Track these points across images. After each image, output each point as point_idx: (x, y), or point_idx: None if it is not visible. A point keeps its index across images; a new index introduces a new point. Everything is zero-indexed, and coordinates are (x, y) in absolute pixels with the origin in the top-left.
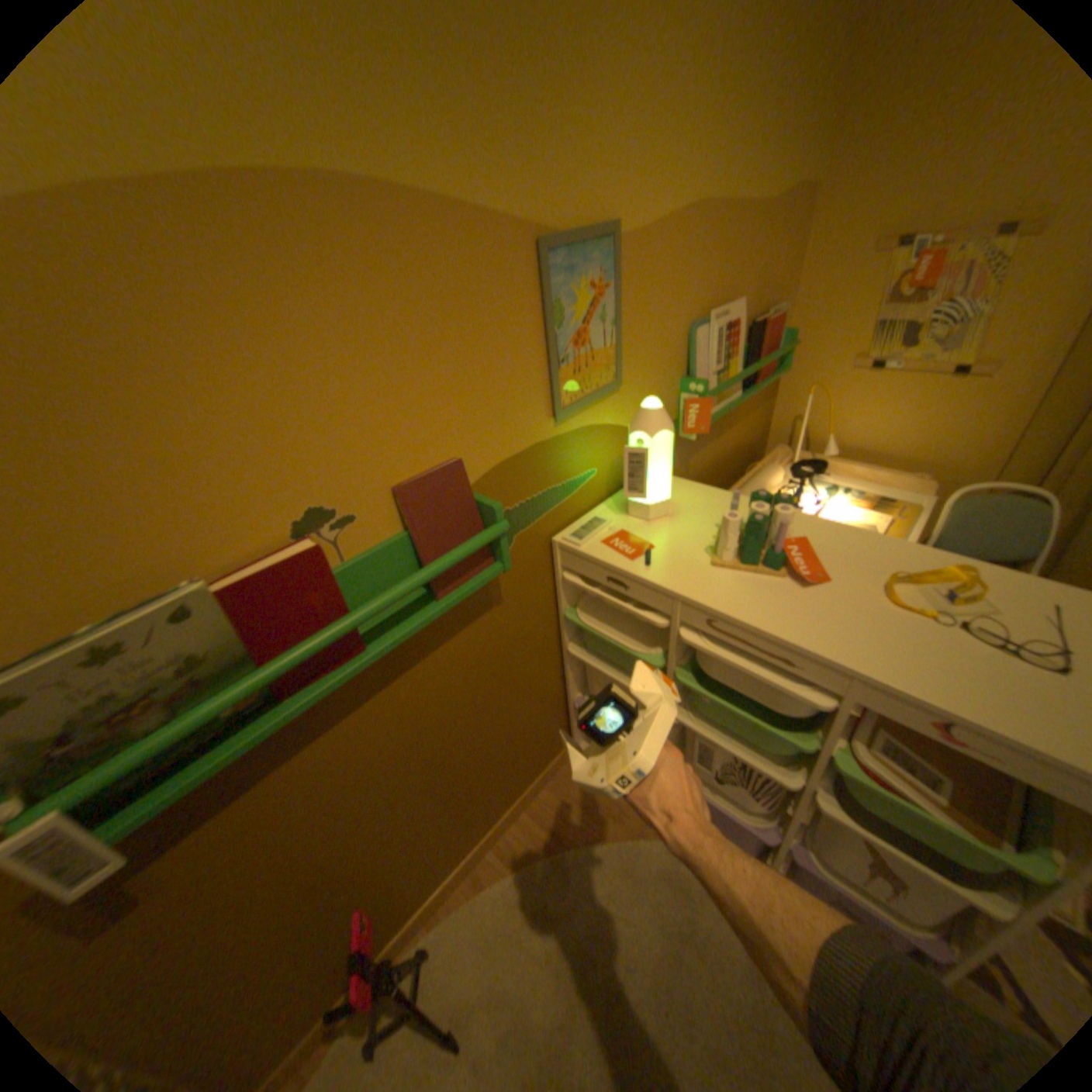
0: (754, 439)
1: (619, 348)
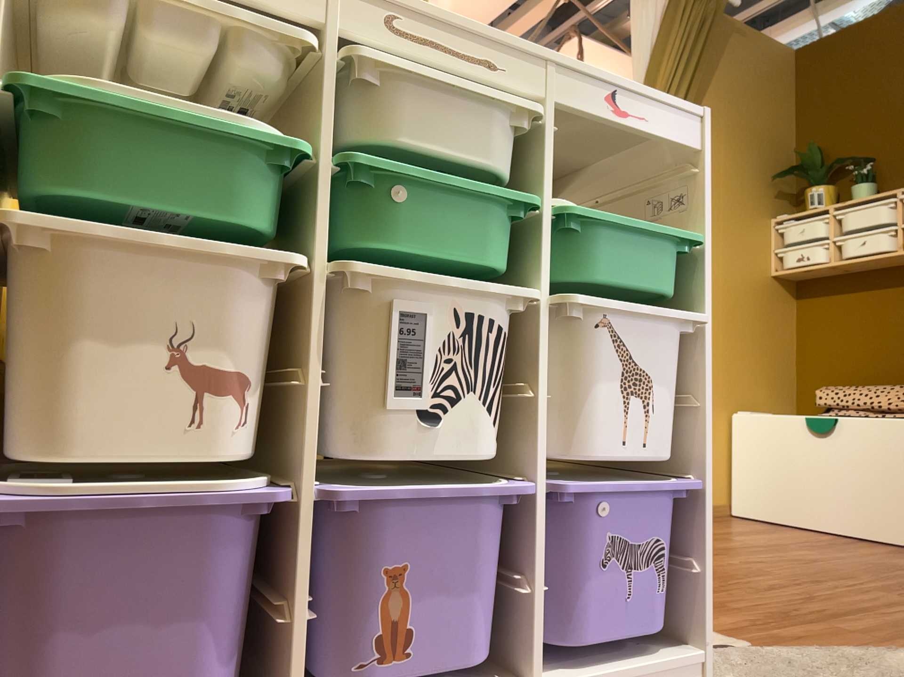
0: None
1: None
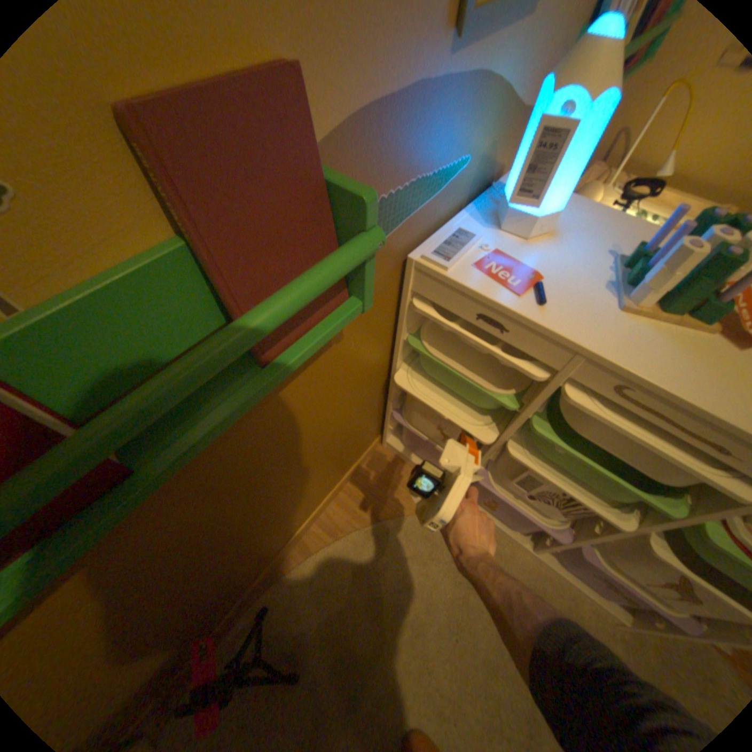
0: None
1: None
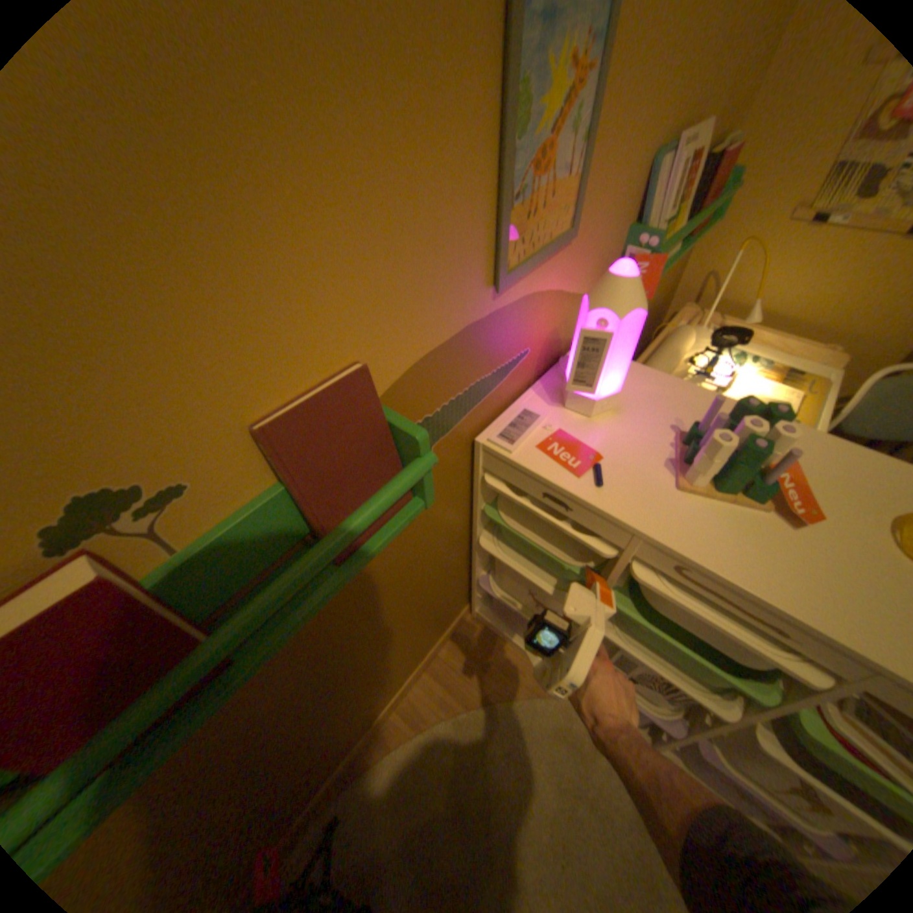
0: (666, 295)
1: (586, 179)
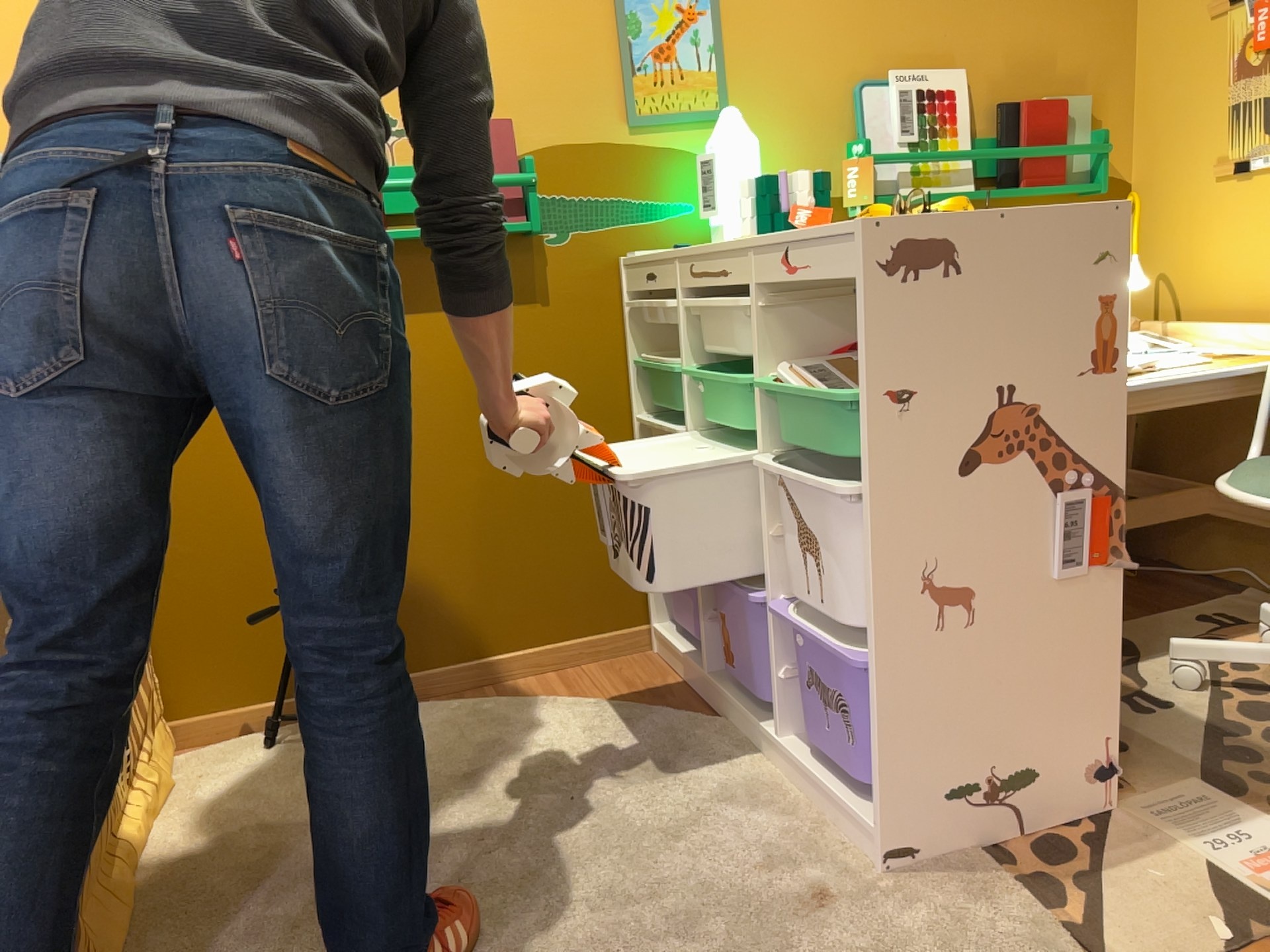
0: None
1: (720, 78)
